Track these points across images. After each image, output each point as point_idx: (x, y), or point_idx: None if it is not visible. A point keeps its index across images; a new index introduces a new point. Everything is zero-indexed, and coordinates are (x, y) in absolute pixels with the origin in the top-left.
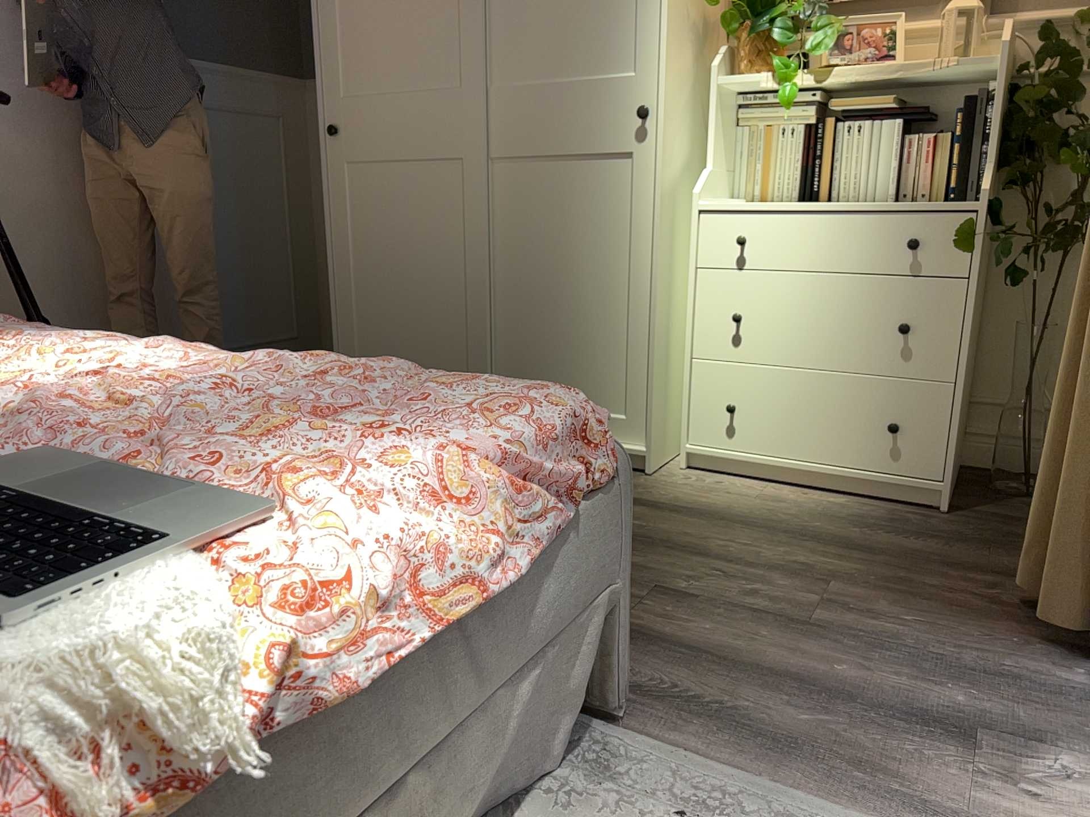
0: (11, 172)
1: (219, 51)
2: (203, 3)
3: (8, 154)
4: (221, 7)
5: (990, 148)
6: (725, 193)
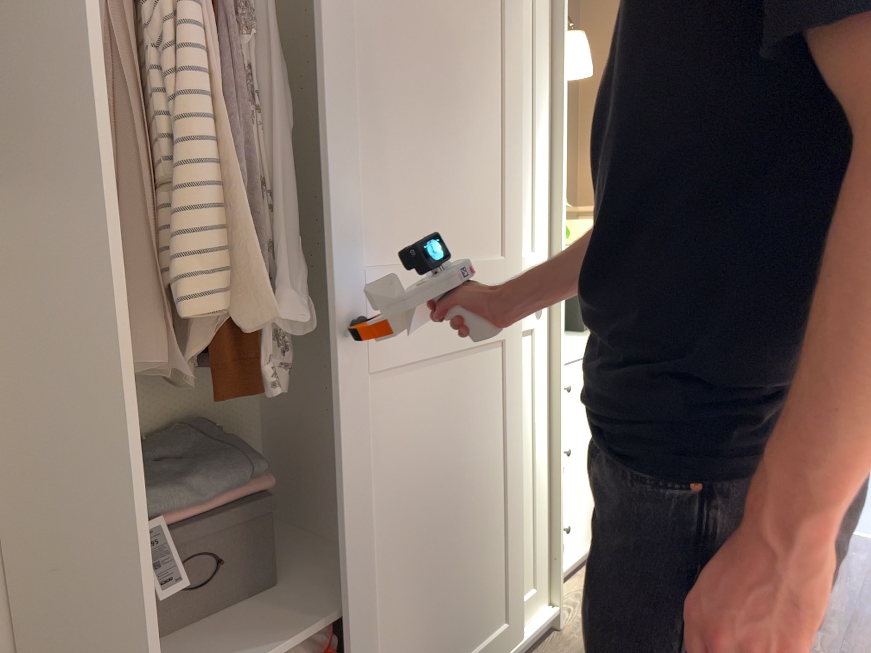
0: None
1: None
2: None
3: None
4: None
5: None
6: None
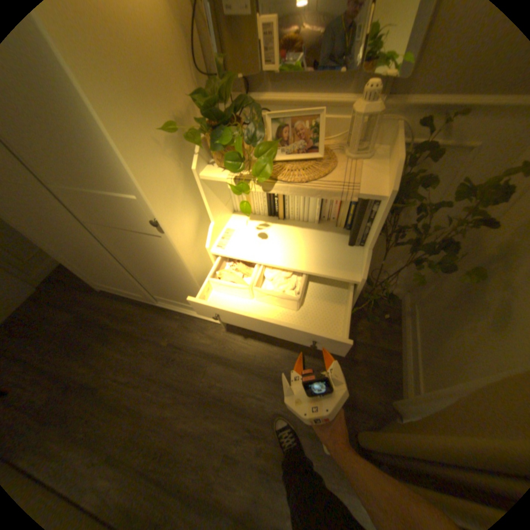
0: None
1: None
2: None
3: None
4: None
5: (371, 231)
6: (229, 214)
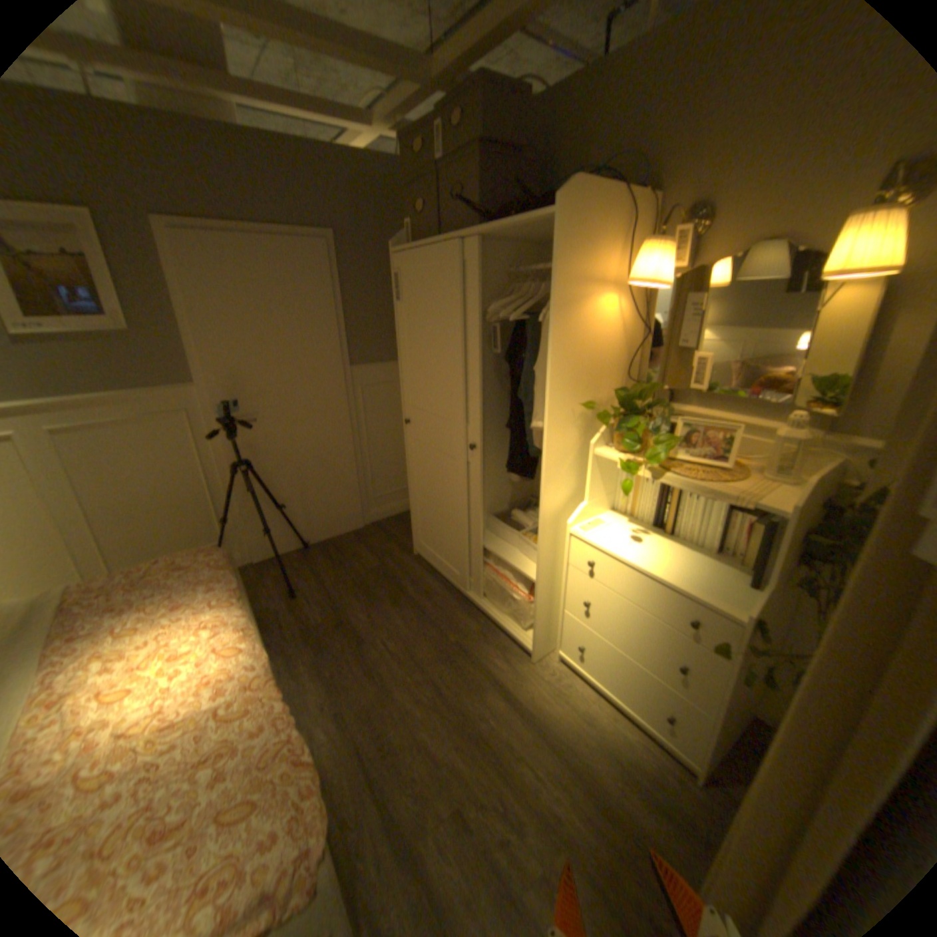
0: (269, 439)
1: (377, 356)
2: (369, 334)
3: (268, 432)
4: (378, 334)
5: (781, 567)
6: (606, 507)
